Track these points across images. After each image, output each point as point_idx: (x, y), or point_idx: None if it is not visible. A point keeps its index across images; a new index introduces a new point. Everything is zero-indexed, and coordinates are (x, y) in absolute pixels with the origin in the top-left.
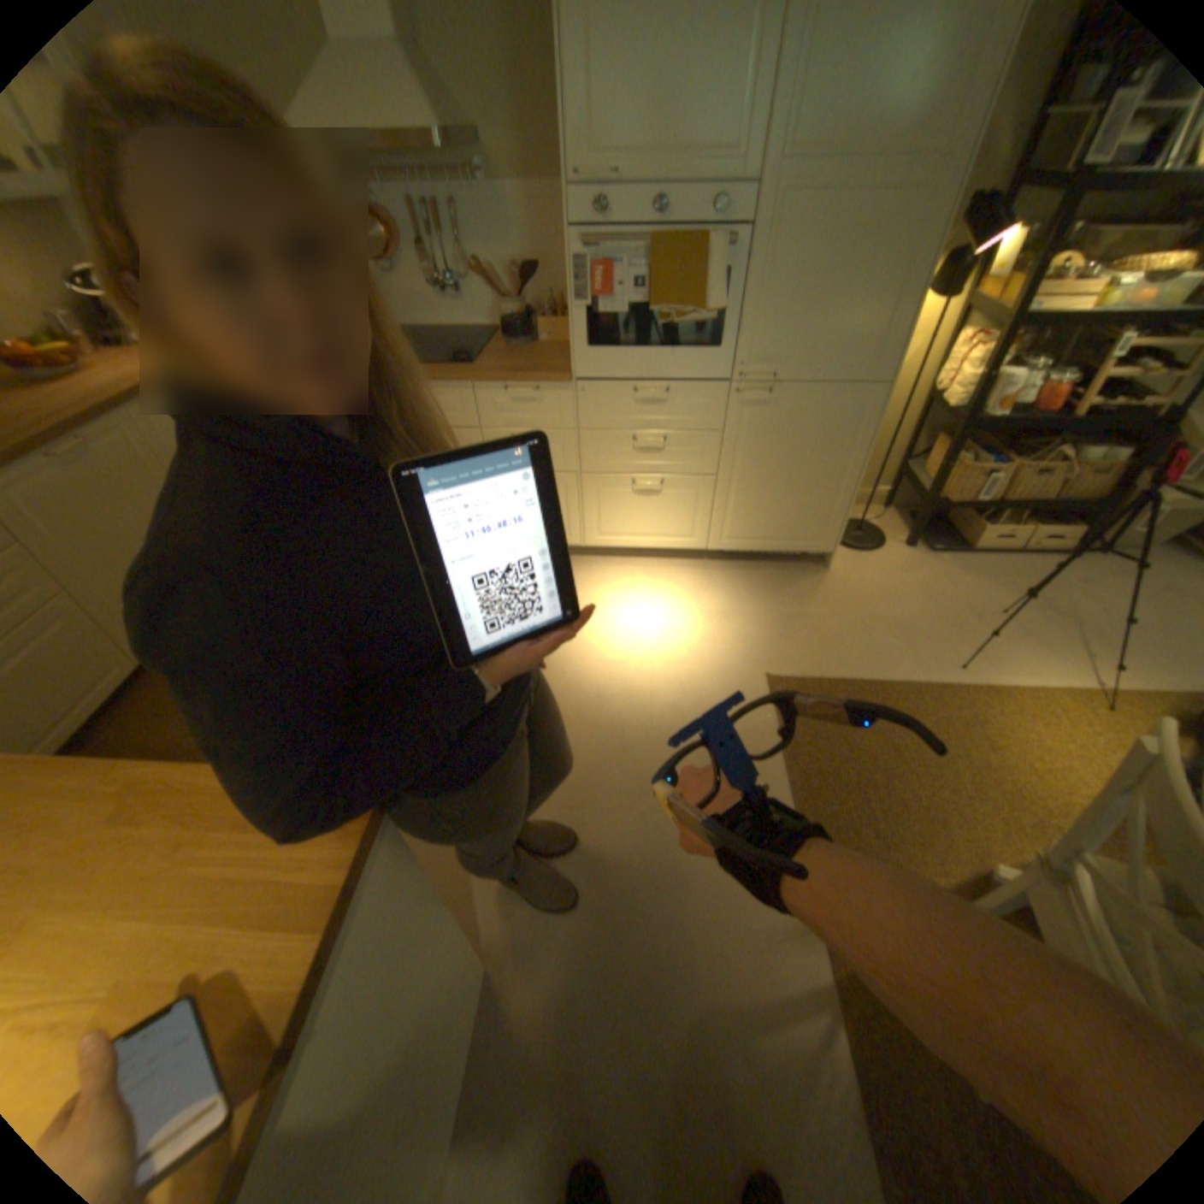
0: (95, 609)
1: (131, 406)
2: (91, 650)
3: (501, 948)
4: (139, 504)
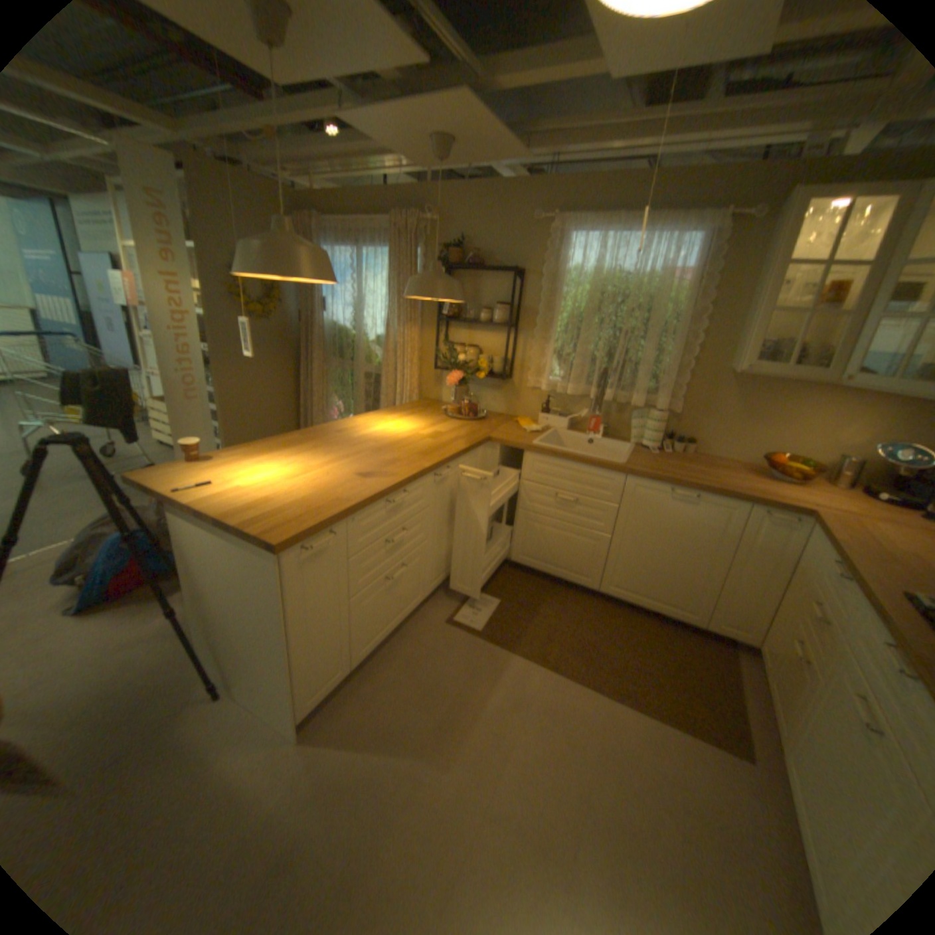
0: (613, 555)
1: (760, 509)
2: (592, 564)
3: (294, 761)
4: (695, 548)
